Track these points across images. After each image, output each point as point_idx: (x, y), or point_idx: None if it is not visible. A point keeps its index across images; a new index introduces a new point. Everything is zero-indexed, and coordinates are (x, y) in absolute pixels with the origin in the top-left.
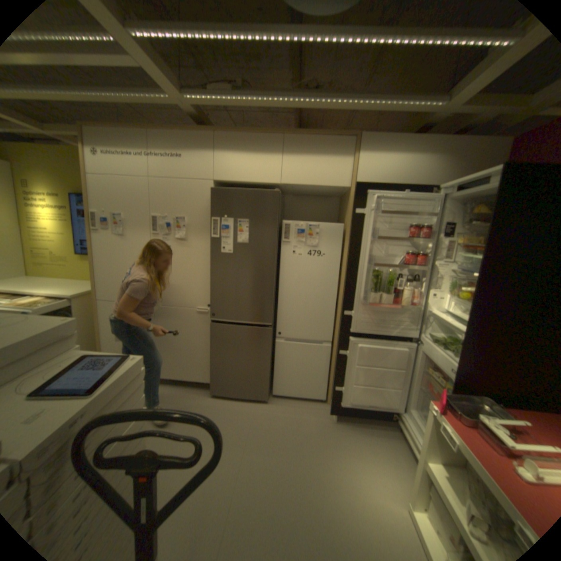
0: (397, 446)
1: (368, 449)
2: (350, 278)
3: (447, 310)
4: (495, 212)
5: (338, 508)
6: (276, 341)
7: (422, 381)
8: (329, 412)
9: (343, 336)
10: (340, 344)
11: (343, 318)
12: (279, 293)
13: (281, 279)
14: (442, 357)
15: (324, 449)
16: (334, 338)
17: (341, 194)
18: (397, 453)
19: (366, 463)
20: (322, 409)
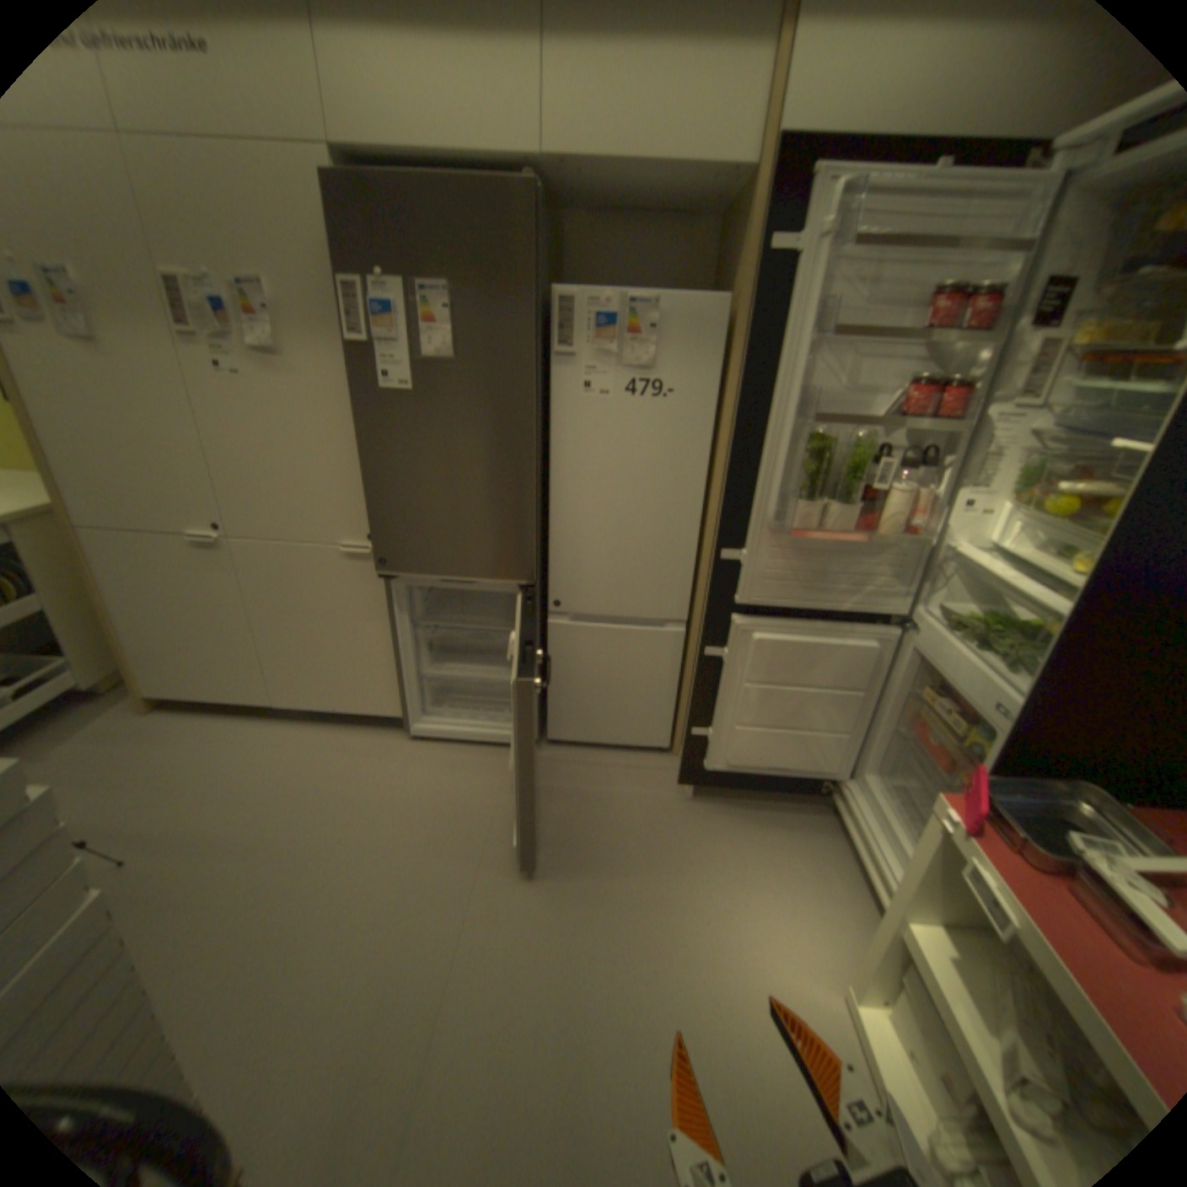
0: (825, 848)
1: (761, 857)
2: (741, 459)
3: (995, 544)
4: None
5: (687, 1000)
6: (549, 622)
7: (902, 714)
8: (675, 774)
9: (714, 612)
10: (705, 629)
11: (716, 566)
12: (551, 501)
13: (556, 463)
14: (971, 669)
15: (662, 862)
16: (692, 612)
17: (727, 203)
18: (825, 864)
19: (755, 891)
20: (659, 768)
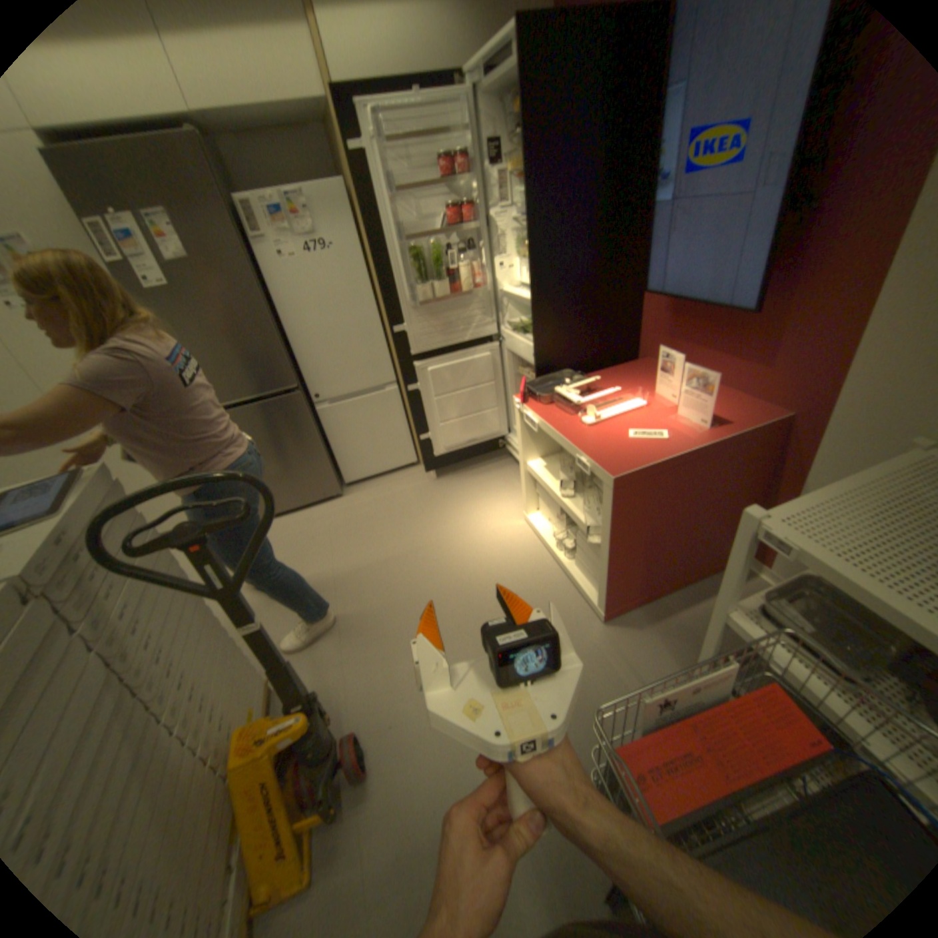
0: (508, 472)
1: (477, 488)
2: (381, 273)
3: (520, 283)
4: (522, 109)
5: (455, 550)
6: (317, 411)
7: (516, 388)
8: (425, 473)
9: (404, 366)
10: (406, 381)
11: (397, 342)
12: (287, 334)
13: (280, 308)
14: (522, 346)
15: (428, 509)
16: (397, 376)
17: (321, 117)
18: (508, 478)
19: (477, 501)
20: (415, 474)
